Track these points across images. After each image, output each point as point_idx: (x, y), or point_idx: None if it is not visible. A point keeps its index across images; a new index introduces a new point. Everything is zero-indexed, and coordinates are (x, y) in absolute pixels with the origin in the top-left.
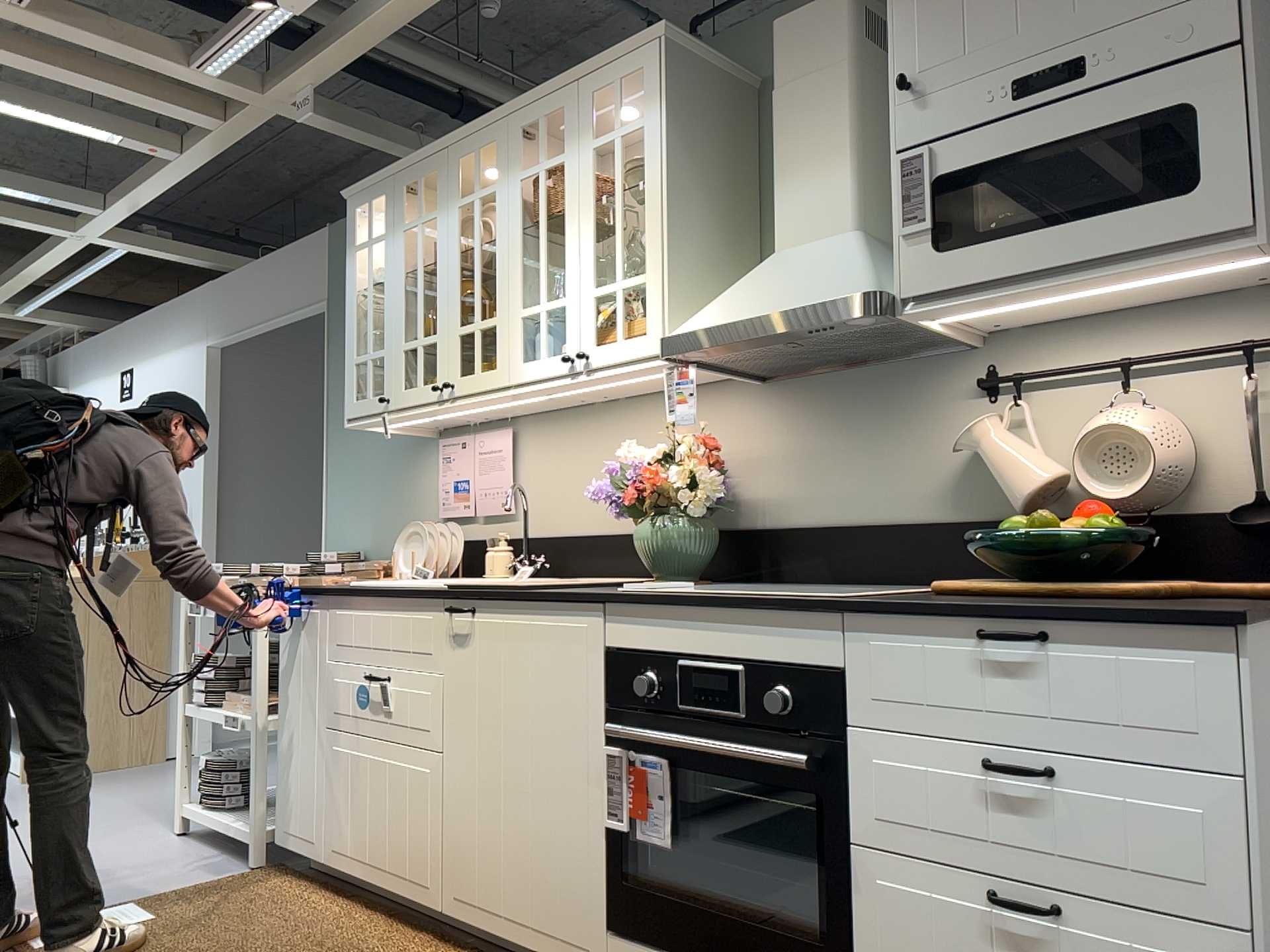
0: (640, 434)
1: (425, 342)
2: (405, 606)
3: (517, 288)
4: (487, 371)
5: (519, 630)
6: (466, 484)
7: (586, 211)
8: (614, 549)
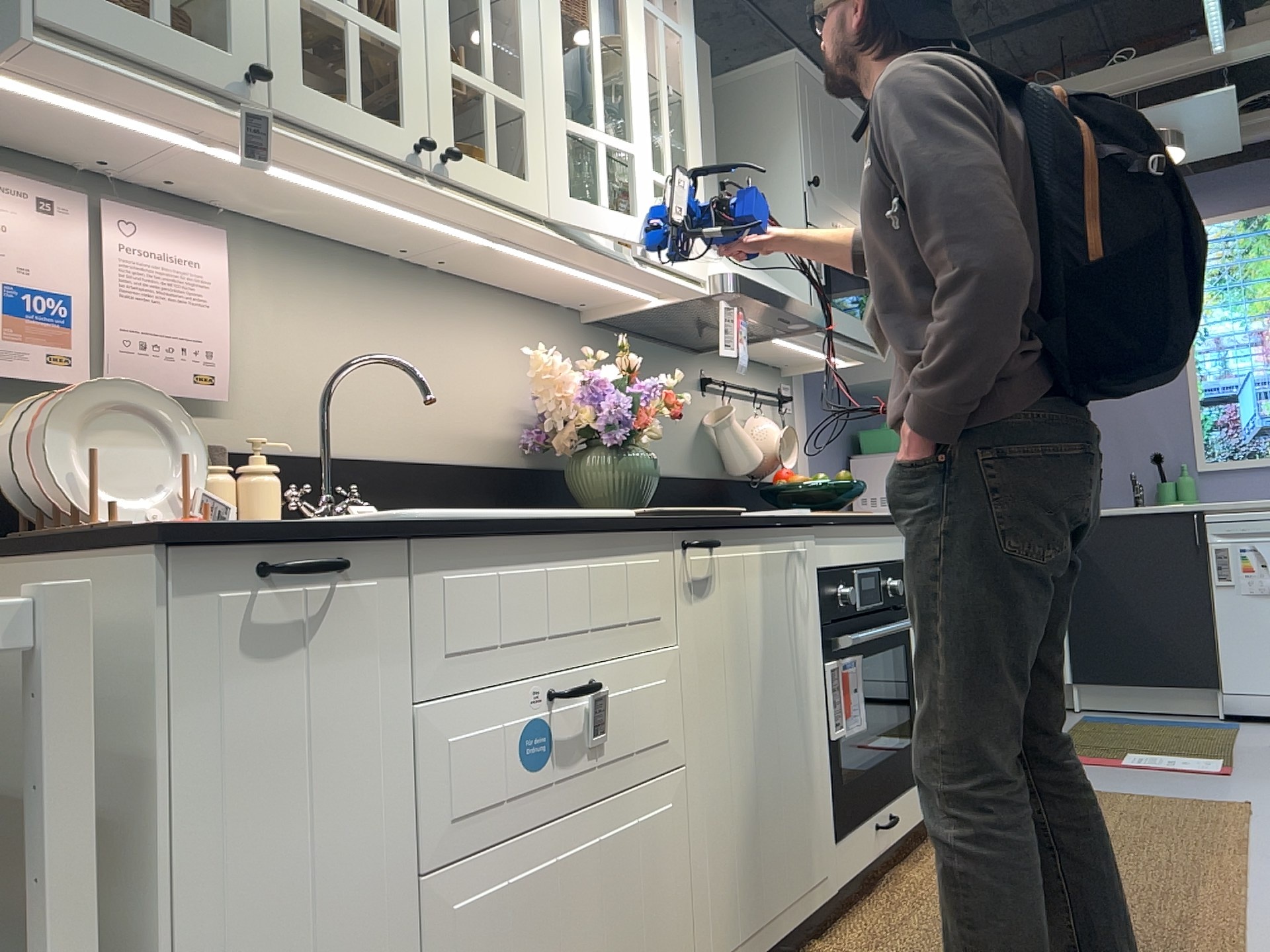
0: (462, 331)
1: (372, 30)
2: (611, 547)
3: (557, 86)
4: (514, 178)
5: (761, 562)
6: (65, 307)
7: (637, 69)
8: (436, 484)
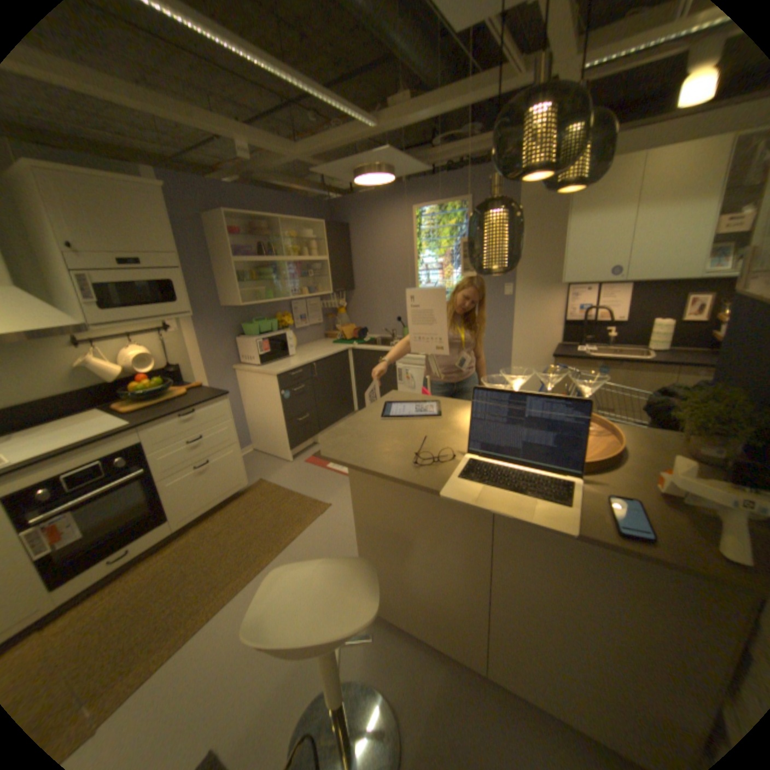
0: None
1: None
2: None
3: None
4: None
5: None
6: None
7: None
8: None
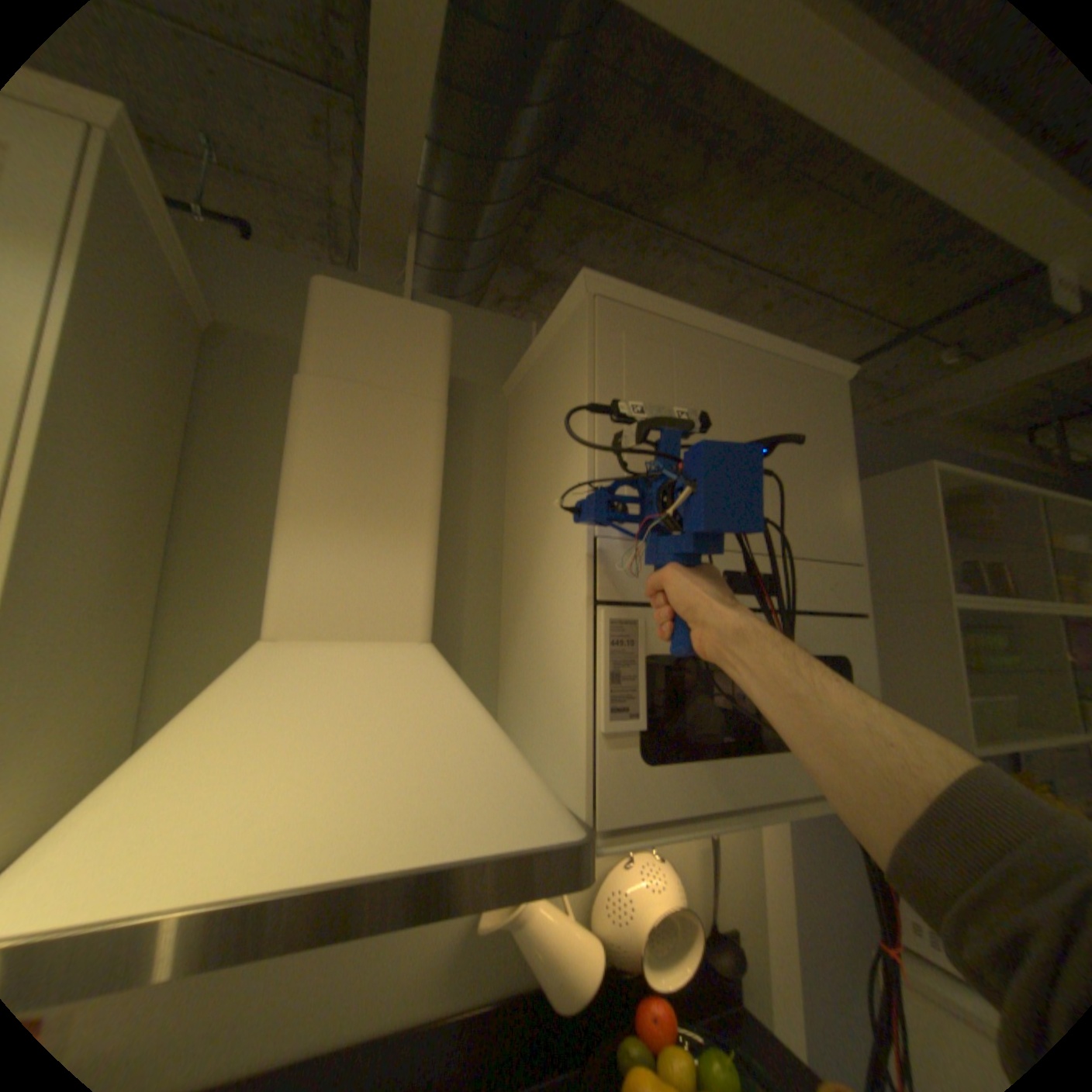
0: None
1: None
2: None
3: None
4: None
5: None
6: None
7: None
8: None
